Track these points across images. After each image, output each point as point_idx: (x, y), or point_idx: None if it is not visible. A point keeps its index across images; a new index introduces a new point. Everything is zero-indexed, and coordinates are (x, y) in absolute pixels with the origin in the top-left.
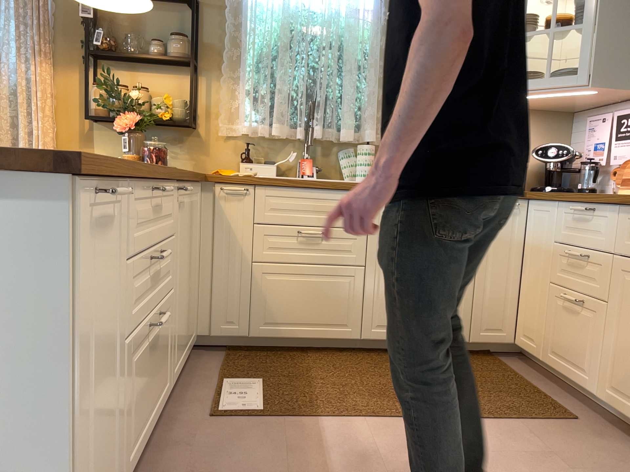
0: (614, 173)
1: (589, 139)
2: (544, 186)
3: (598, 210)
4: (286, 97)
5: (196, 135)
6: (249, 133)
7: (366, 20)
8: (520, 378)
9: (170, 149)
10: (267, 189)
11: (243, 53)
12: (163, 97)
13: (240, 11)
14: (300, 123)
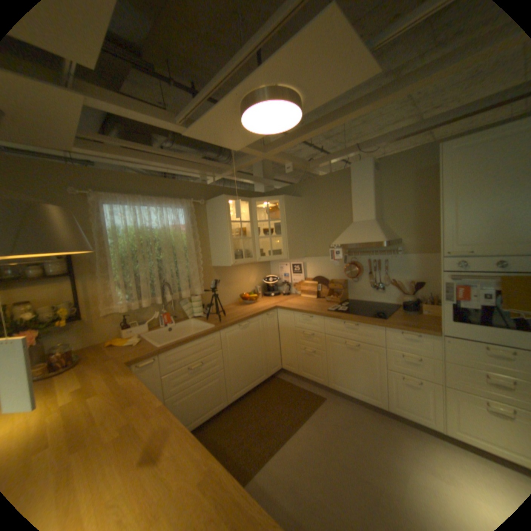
0: (293, 285)
1: (280, 271)
2: (270, 294)
3: (314, 317)
4: (145, 284)
5: (78, 323)
6: (126, 312)
7: (183, 233)
8: (293, 386)
9: (56, 341)
10: (165, 355)
11: (107, 261)
12: (40, 305)
13: (99, 235)
14: (157, 296)
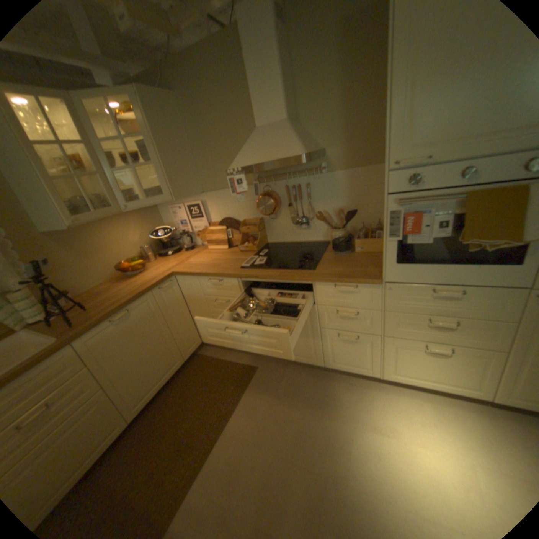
0: (197, 234)
1: (174, 218)
2: (167, 253)
3: (224, 279)
4: None
5: None
6: None
7: None
8: (219, 361)
9: None
10: None
11: None
12: None
13: None
14: None
